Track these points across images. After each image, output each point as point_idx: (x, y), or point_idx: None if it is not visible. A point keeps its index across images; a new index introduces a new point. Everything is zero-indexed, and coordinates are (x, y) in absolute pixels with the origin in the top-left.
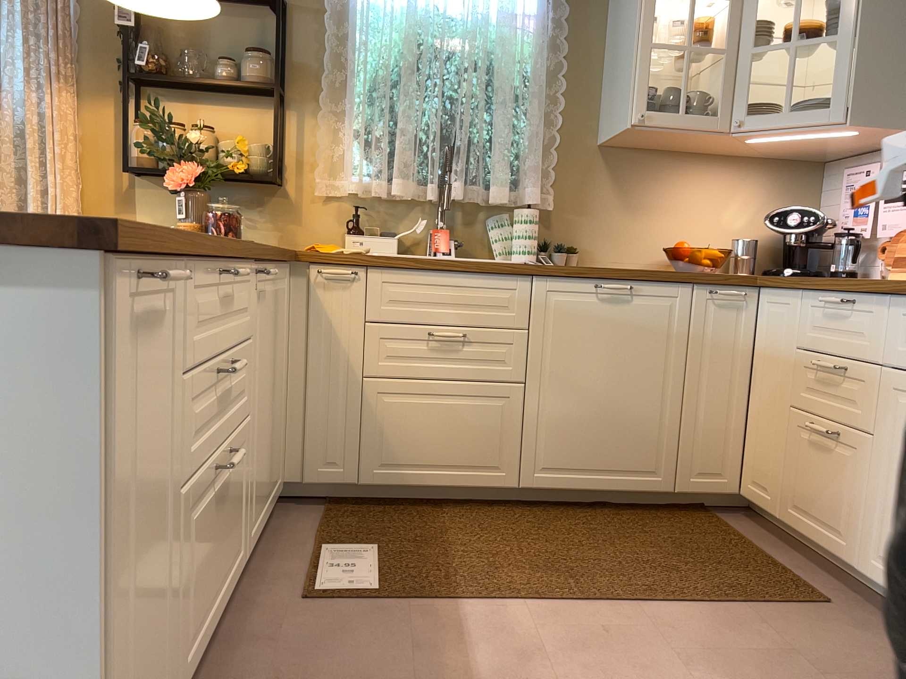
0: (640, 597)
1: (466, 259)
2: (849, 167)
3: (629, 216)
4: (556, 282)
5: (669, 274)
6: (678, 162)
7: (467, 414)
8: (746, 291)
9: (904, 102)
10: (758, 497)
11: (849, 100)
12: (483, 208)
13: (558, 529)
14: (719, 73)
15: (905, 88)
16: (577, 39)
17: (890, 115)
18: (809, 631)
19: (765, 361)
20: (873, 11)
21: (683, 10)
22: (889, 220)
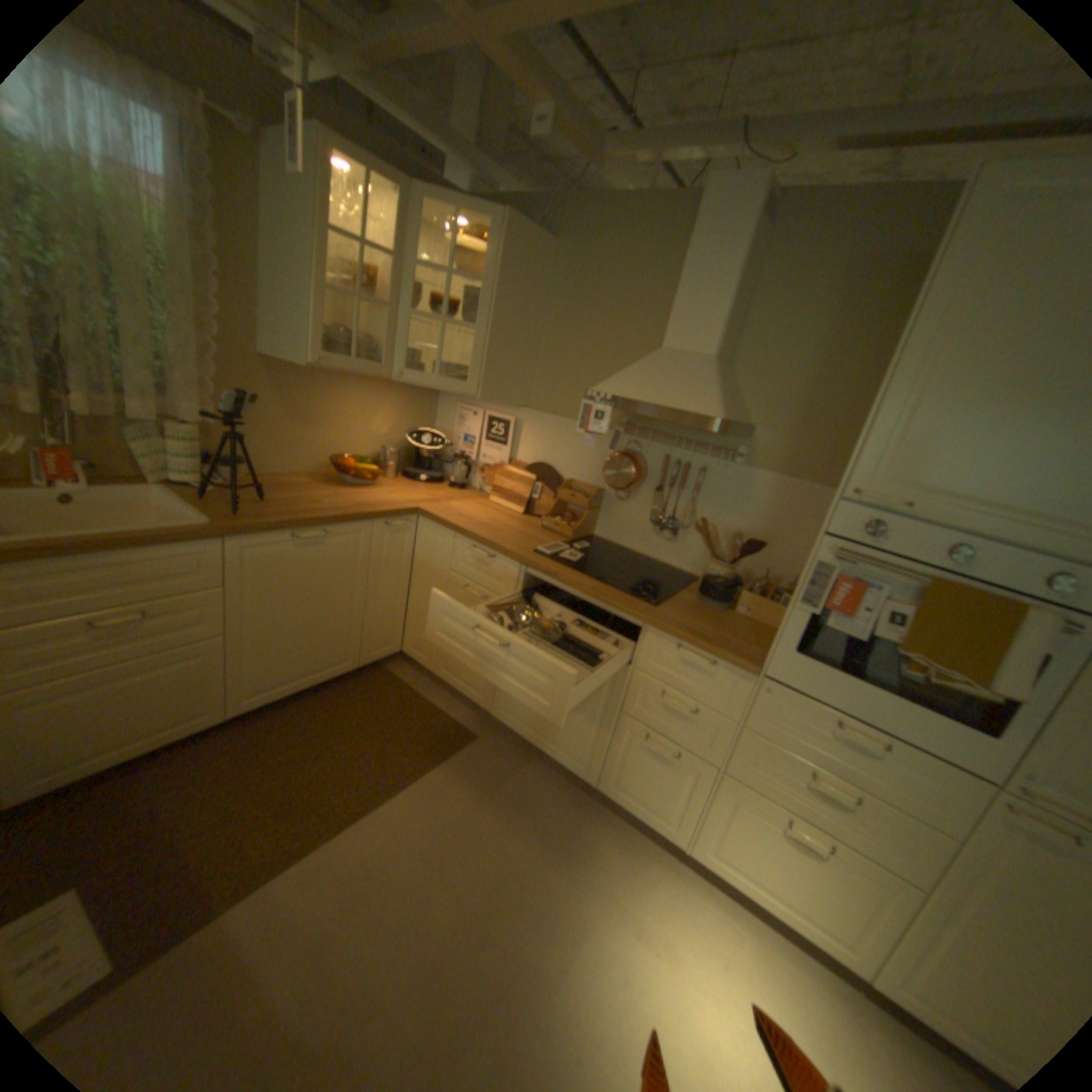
0: (371, 804)
1: (104, 489)
2: (458, 402)
3: (291, 428)
4: (249, 541)
5: (354, 519)
6: (334, 380)
7: (157, 686)
8: (408, 520)
9: (507, 386)
10: (416, 658)
11: (478, 381)
12: (112, 420)
13: (275, 748)
14: (378, 320)
15: (508, 376)
16: (221, 230)
17: (499, 395)
18: (474, 773)
19: (421, 570)
20: (497, 316)
21: (337, 231)
22: (486, 455)
